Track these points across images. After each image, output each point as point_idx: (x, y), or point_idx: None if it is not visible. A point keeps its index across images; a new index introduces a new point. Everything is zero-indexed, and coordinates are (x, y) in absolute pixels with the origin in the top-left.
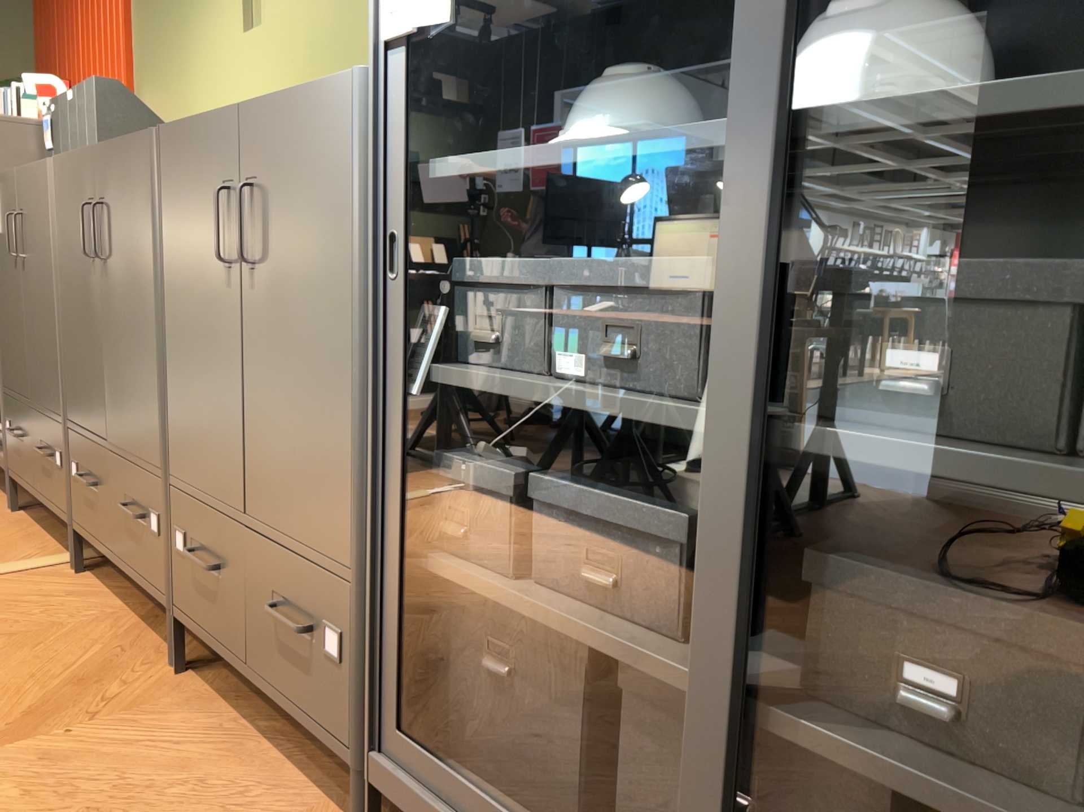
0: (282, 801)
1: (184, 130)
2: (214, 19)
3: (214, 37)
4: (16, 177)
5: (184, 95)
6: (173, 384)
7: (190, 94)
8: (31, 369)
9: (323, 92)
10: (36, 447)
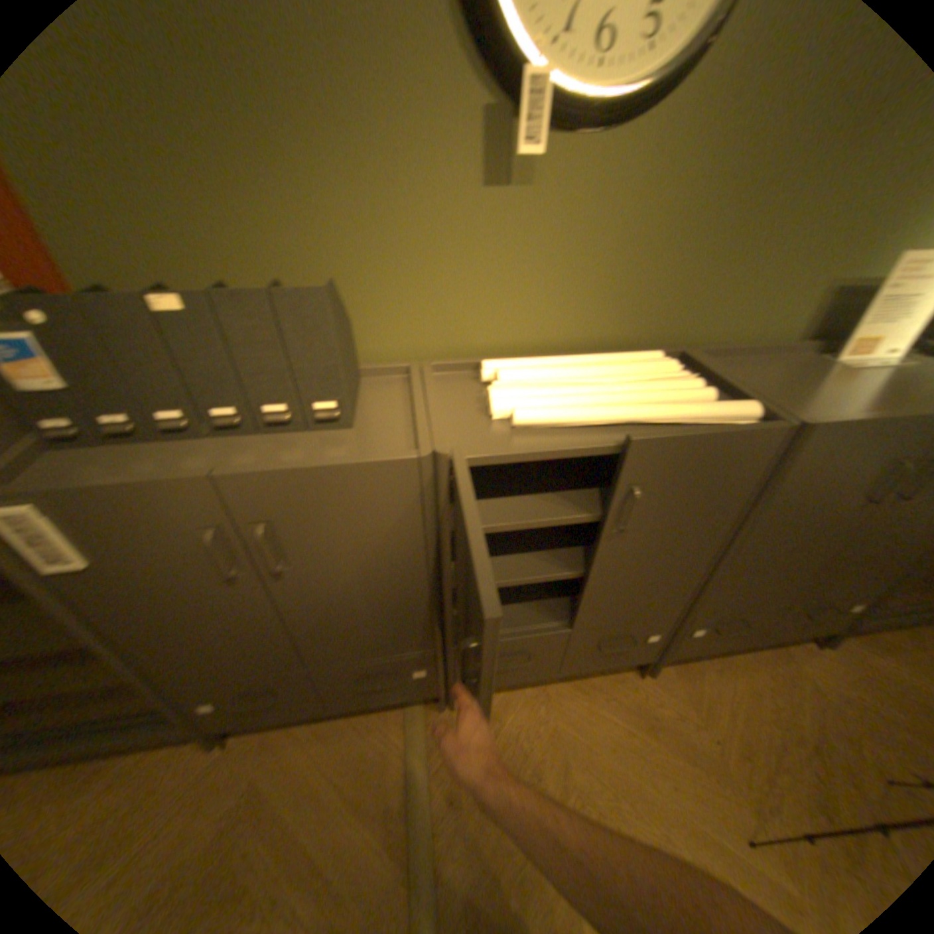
0: (785, 663)
1: (866, 426)
2: (388, 135)
3: (390, 165)
4: (212, 482)
5: (284, 243)
6: (738, 572)
7: (307, 242)
8: (314, 647)
9: None
10: (332, 688)
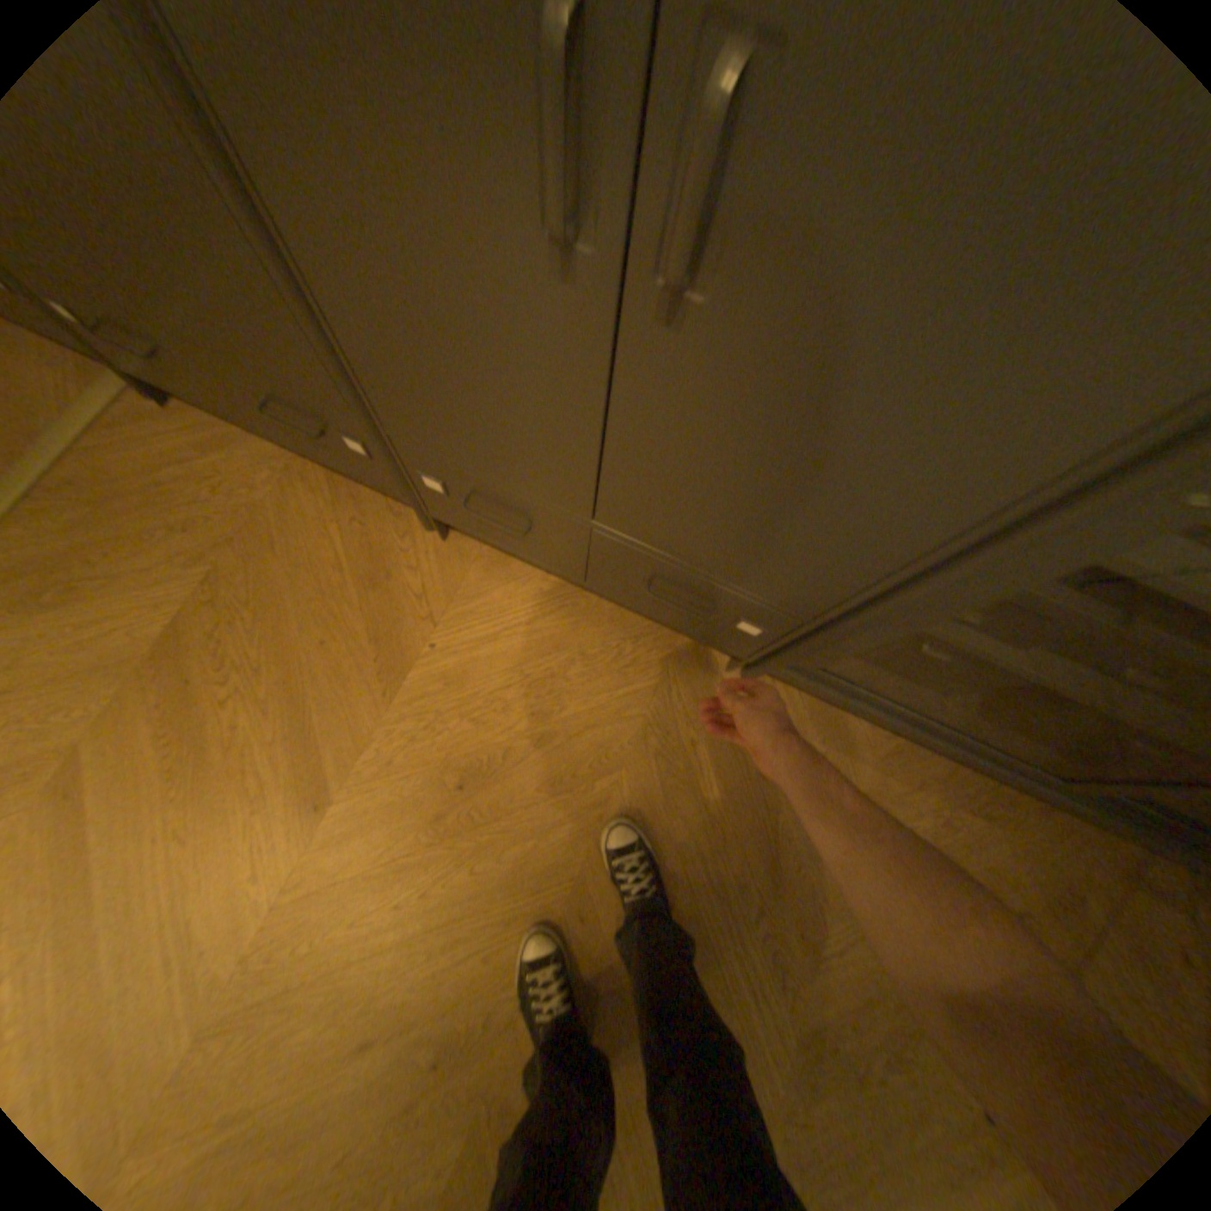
0: (645, 644)
1: None
2: None
3: None
4: None
5: None
6: (358, 342)
7: None
8: None
9: None
10: None
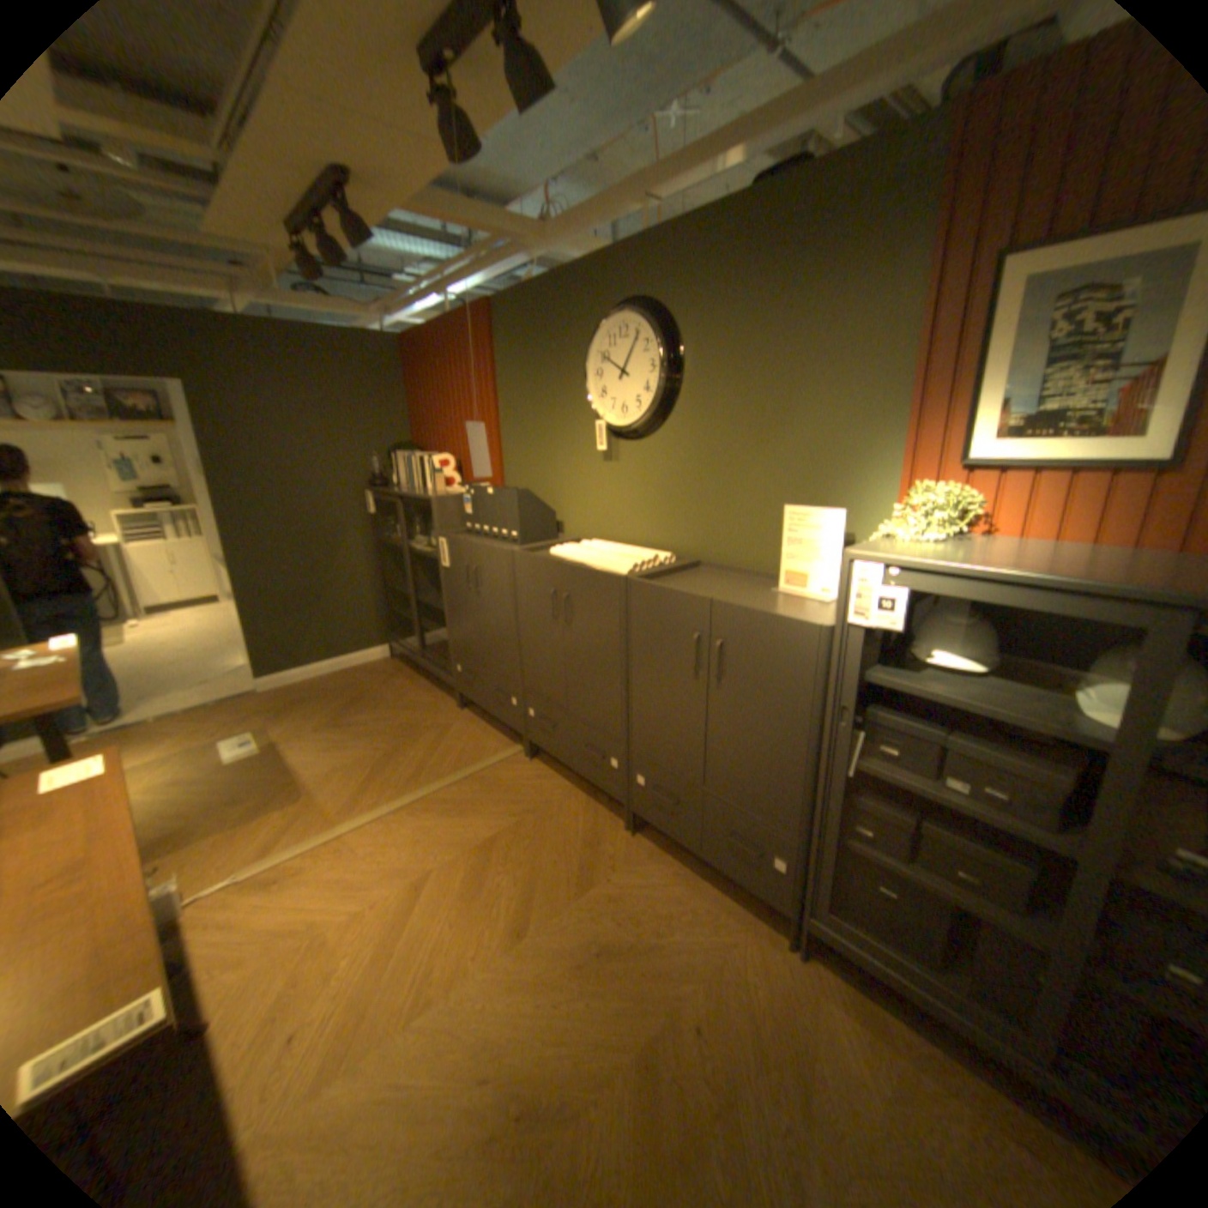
0: (735, 919)
1: (656, 591)
2: (576, 445)
3: (576, 455)
4: (469, 544)
5: (549, 481)
6: (638, 706)
7: (554, 481)
8: (484, 648)
9: (792, 626)
10: (488, 687)
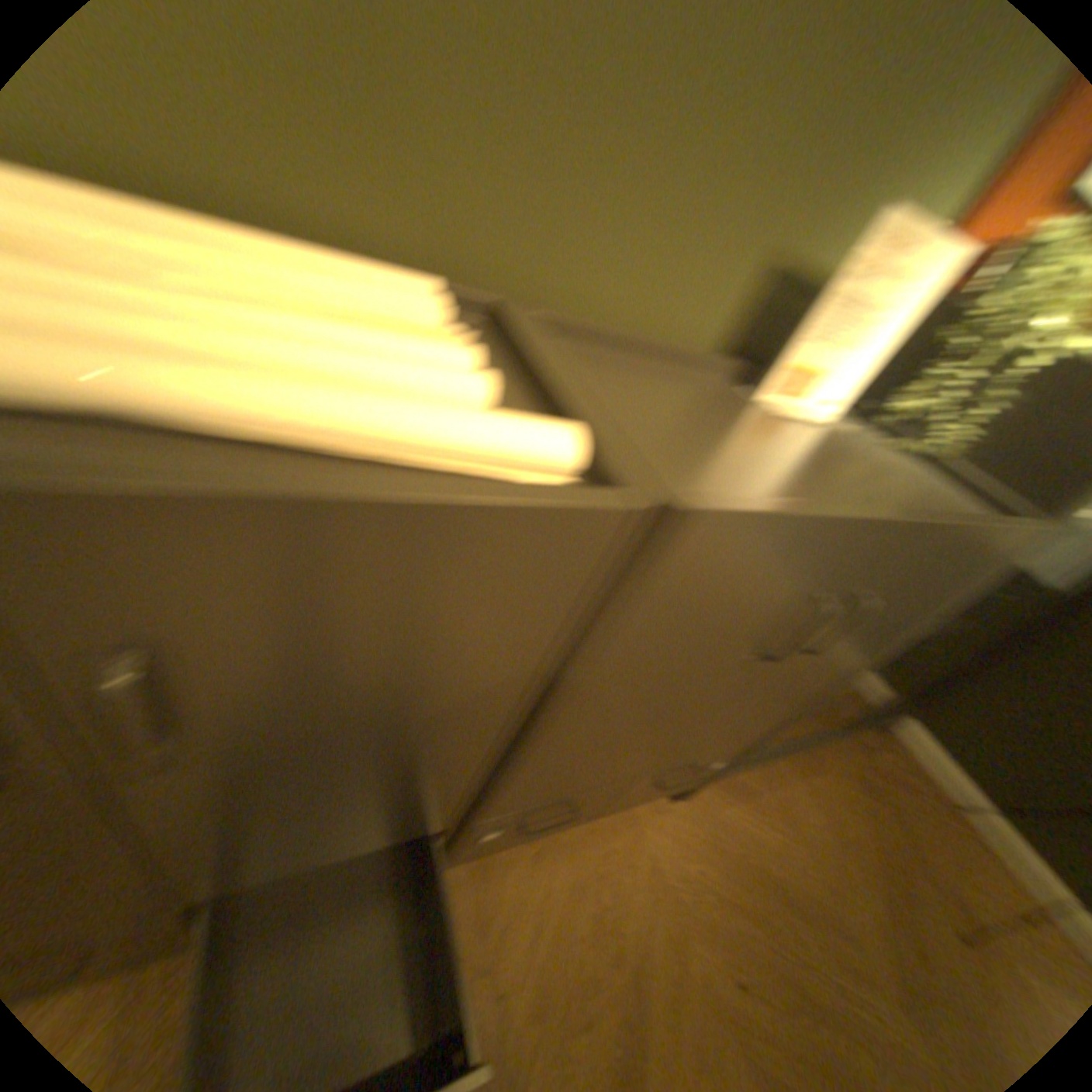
0: (625, 831)
1: (788, 532)
2: None
3: None
4: None
5: None
6: (542, 766)
7: None
8: None
9: (1015, 539)
10: None
